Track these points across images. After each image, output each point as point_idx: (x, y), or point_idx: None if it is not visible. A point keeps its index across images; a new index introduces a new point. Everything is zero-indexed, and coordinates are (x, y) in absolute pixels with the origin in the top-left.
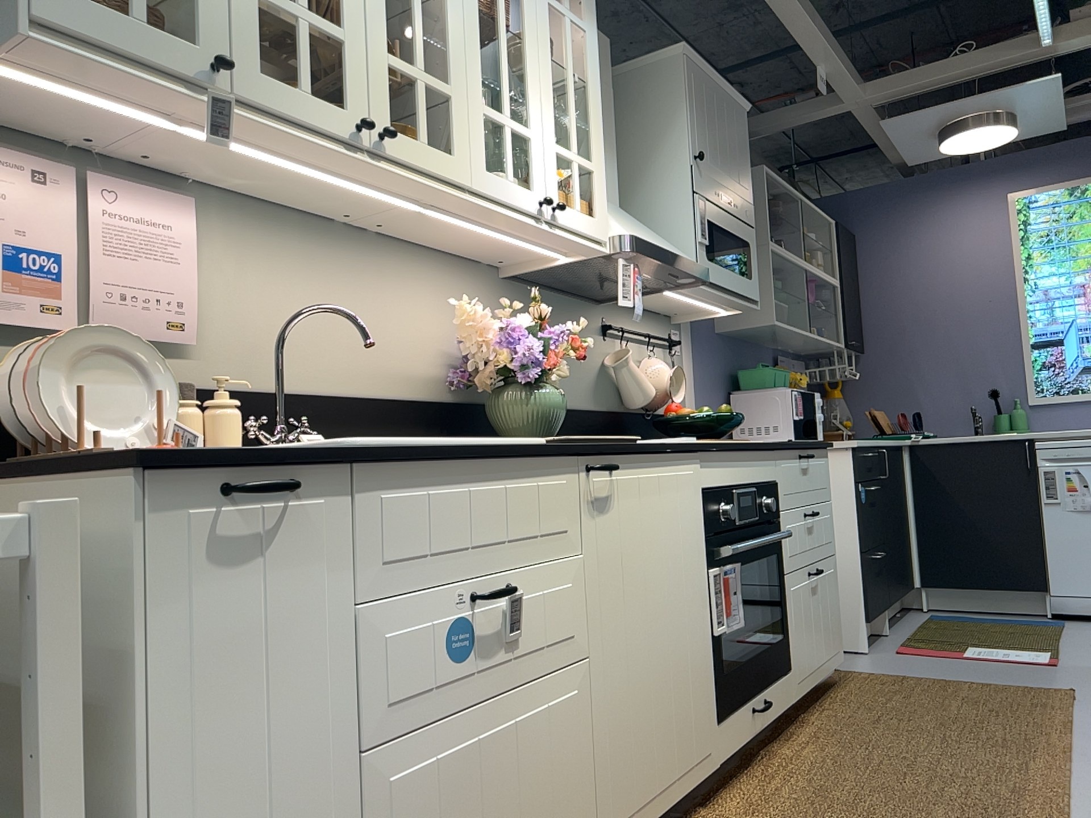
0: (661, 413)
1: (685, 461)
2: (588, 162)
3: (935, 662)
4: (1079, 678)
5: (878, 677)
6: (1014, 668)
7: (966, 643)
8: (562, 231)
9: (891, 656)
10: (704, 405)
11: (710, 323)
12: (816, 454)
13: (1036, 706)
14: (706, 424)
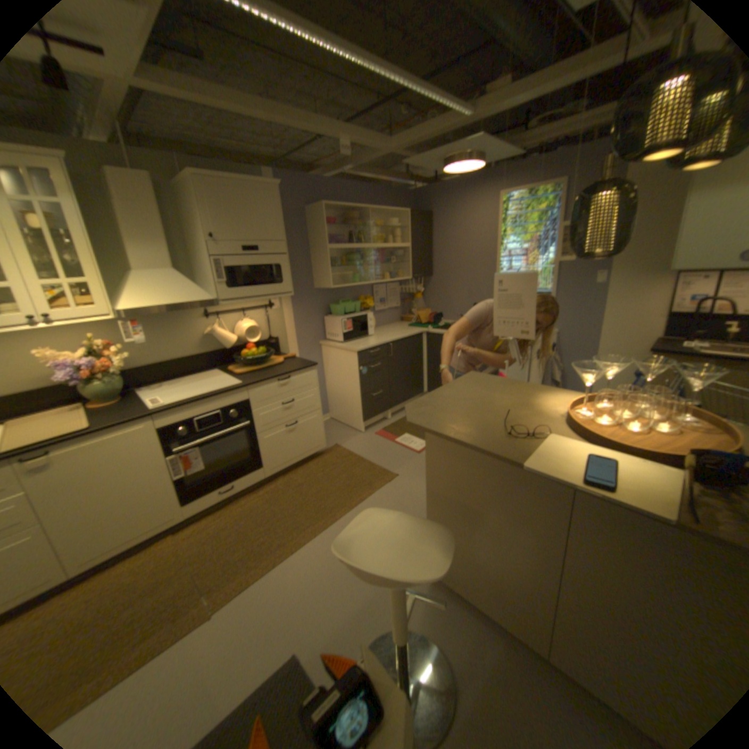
0: (240, 350)
1: (133, 424)
2: (81, 279)
3: (379, 443)
4: (414, 466)
5: (342, 453)
6: (401, 454)
7: (408, 431)
8: (62, 323)
9: (369, 436)
10: (302, 326)
11: (308, 284)
12: (298, 373)
13: (366, 486)
14: (250, 359)
